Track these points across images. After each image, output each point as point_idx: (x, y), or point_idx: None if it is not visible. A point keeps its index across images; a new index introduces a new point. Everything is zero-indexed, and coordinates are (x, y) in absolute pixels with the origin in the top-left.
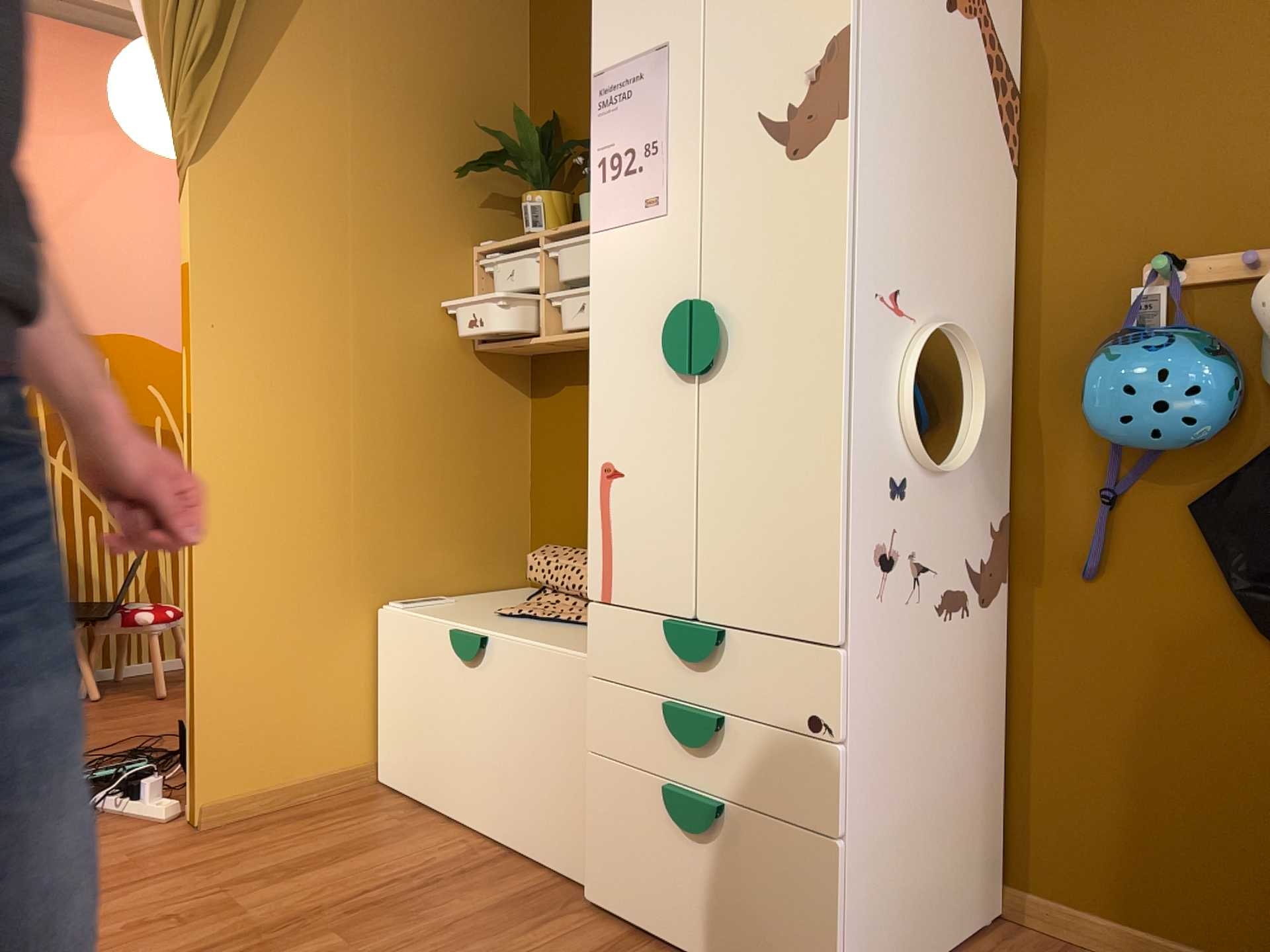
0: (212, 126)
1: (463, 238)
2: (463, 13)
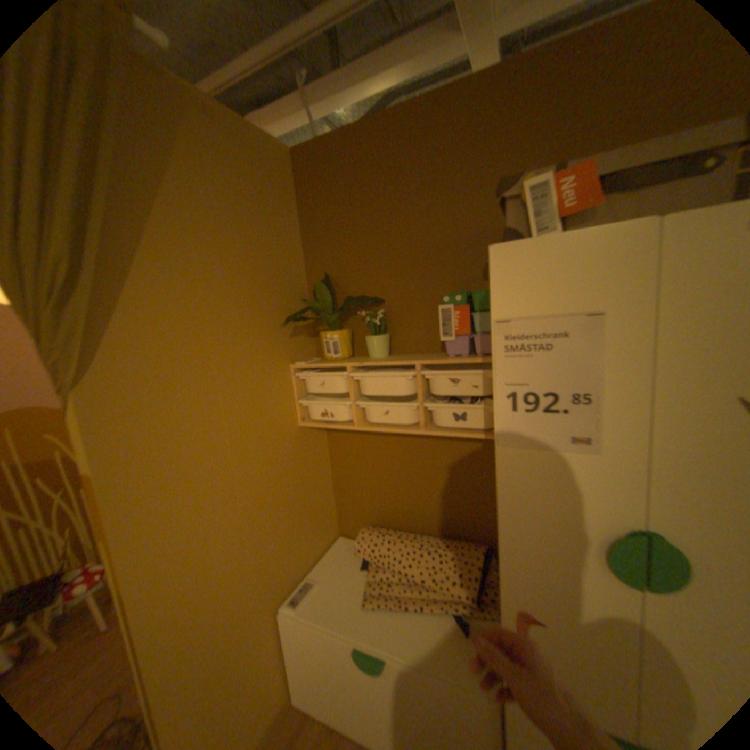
0: (85, 345)
1: (283, 361)
2: (261, 209)
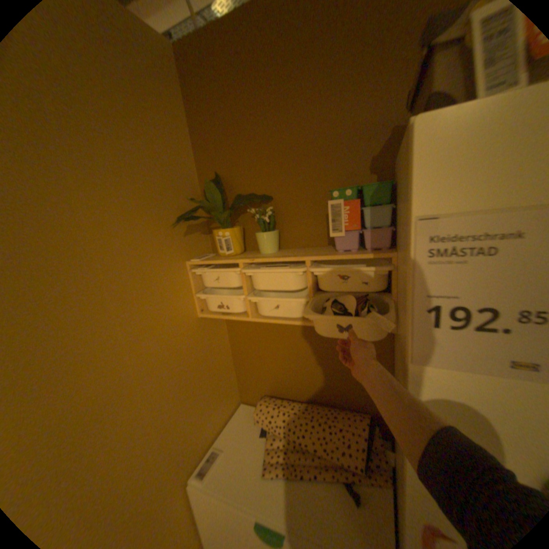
0: None
1: (179, 258)
2: (144, 105)
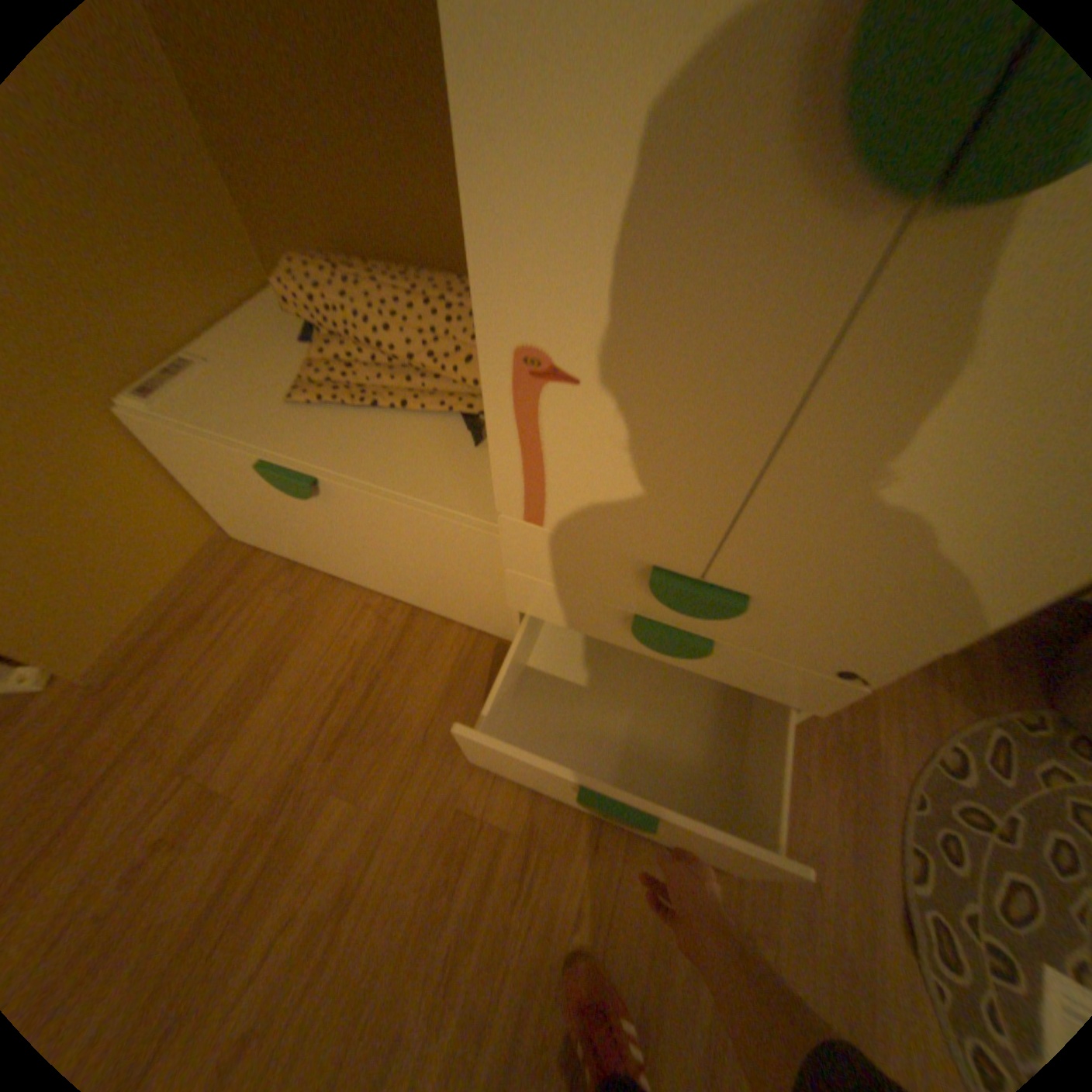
0: None
1: None
2: None
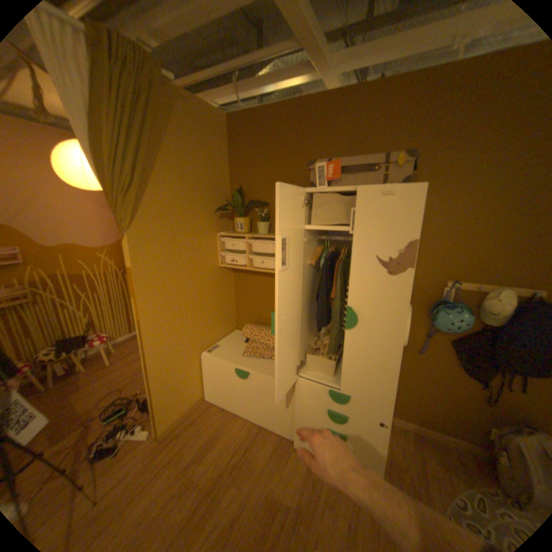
0: (132, 213)
1: (214, 231)
2: (208, 149)
